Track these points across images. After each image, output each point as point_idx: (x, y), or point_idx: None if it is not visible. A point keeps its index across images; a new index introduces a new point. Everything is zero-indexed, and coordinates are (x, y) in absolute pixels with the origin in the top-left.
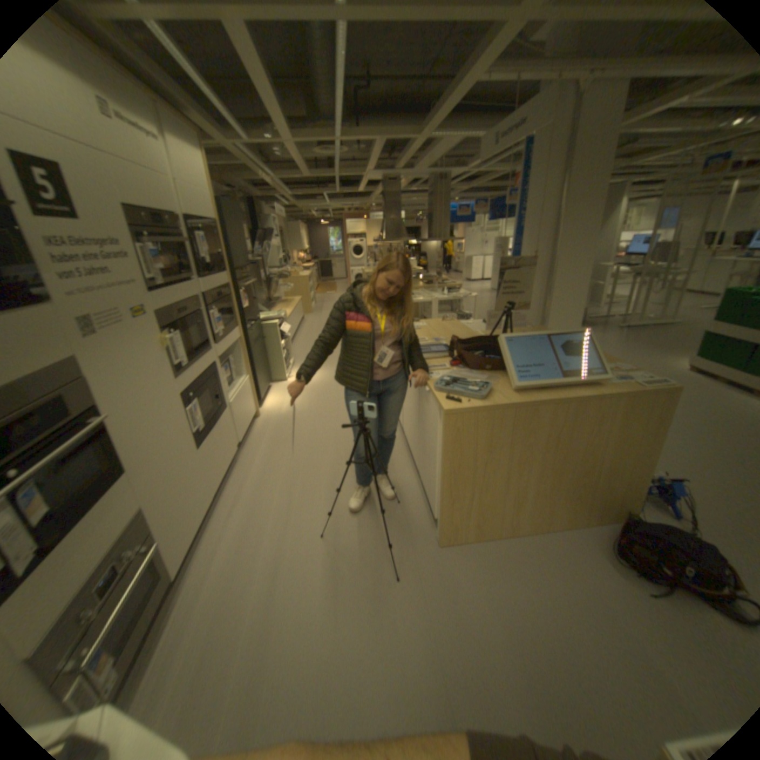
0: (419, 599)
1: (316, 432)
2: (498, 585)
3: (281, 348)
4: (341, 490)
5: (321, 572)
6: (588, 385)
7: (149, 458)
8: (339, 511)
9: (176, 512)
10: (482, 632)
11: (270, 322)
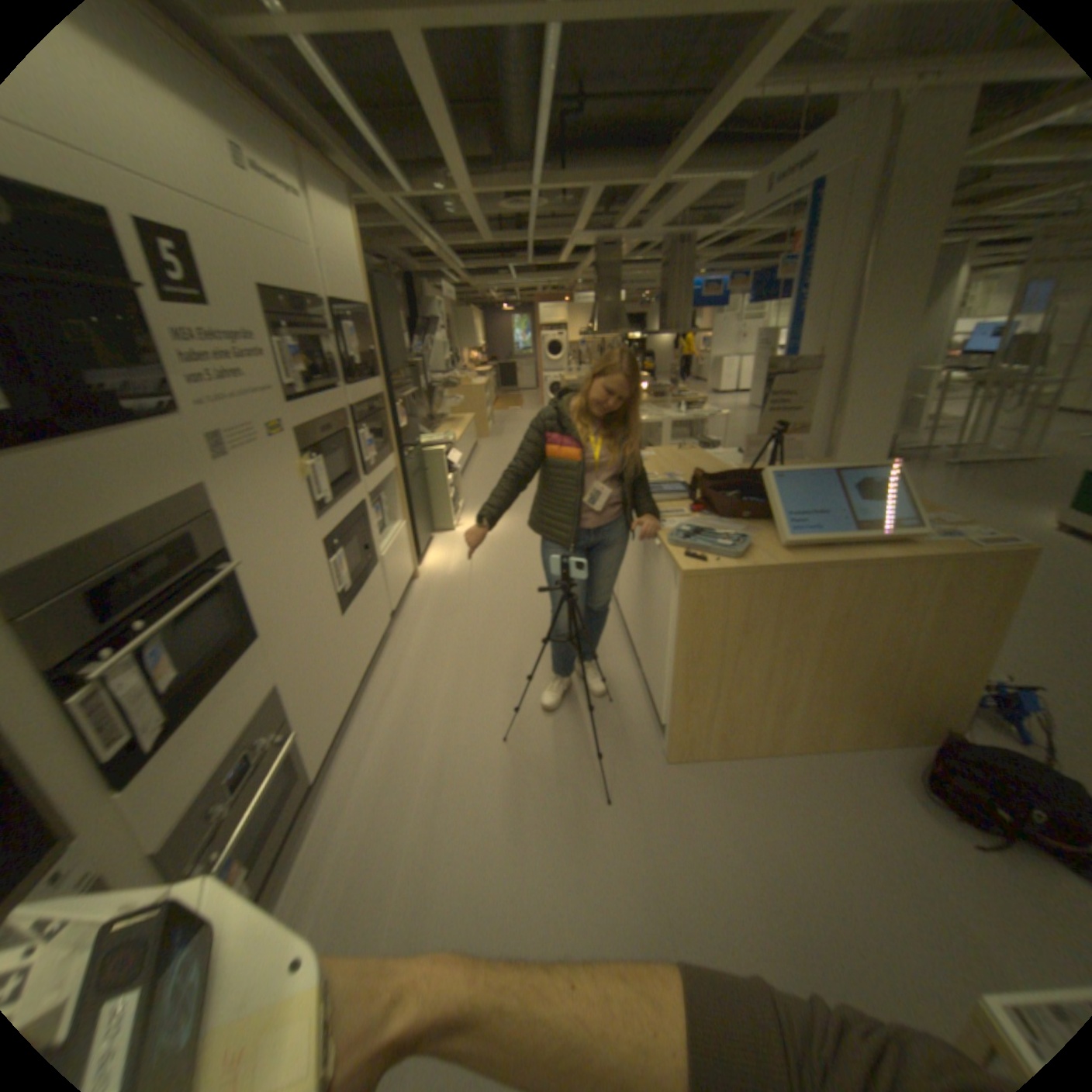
0: (639, 830)
1: (496, 602)
2: (752, 818)
3: (449, 485)
4: (531, 681)
5: (505, 787)
6: (895, 542)
7: (287, 622)
8: (528, 709)
9: (318, 696)
10: (727, 879)
11: (434, 449)
